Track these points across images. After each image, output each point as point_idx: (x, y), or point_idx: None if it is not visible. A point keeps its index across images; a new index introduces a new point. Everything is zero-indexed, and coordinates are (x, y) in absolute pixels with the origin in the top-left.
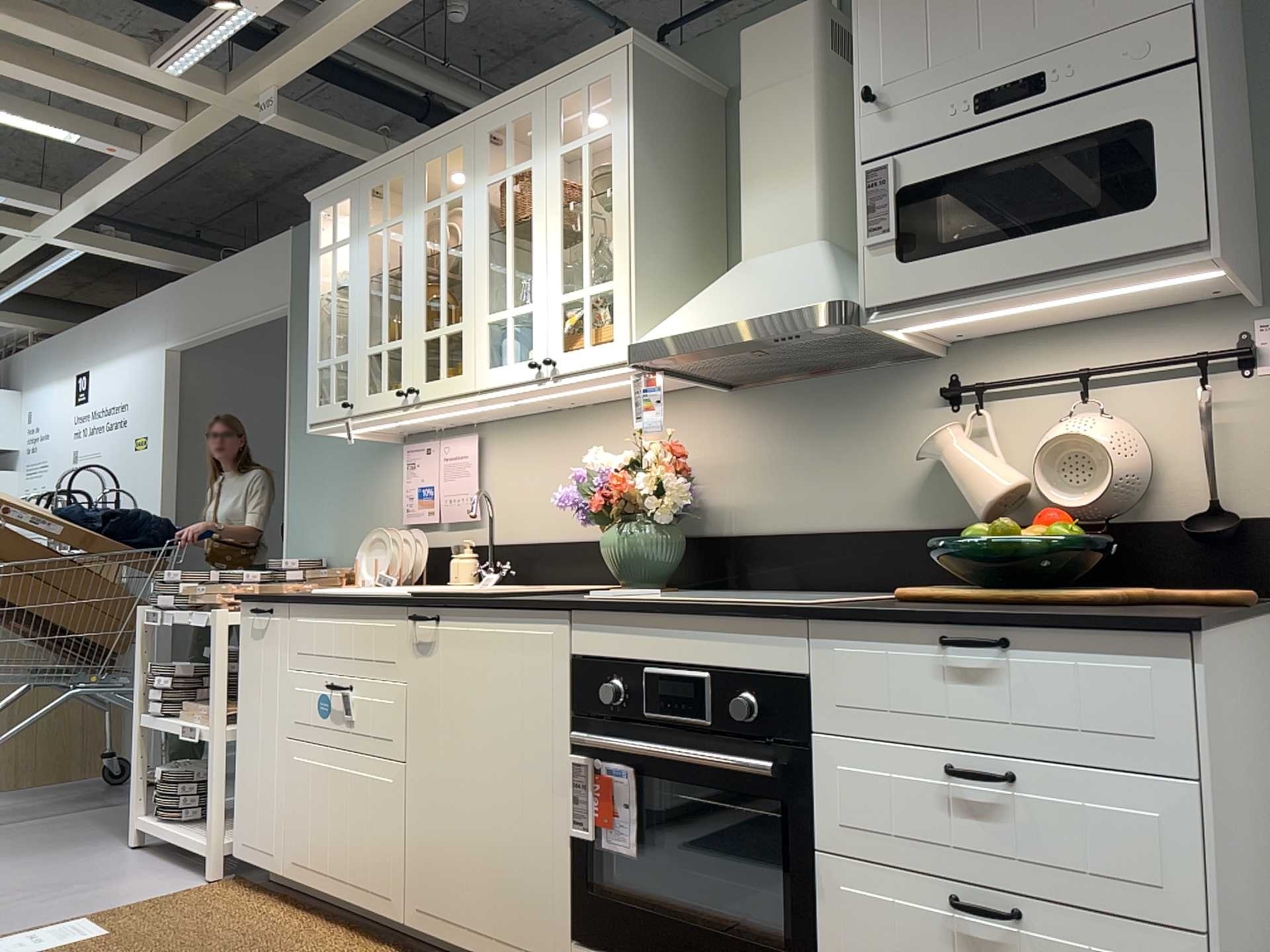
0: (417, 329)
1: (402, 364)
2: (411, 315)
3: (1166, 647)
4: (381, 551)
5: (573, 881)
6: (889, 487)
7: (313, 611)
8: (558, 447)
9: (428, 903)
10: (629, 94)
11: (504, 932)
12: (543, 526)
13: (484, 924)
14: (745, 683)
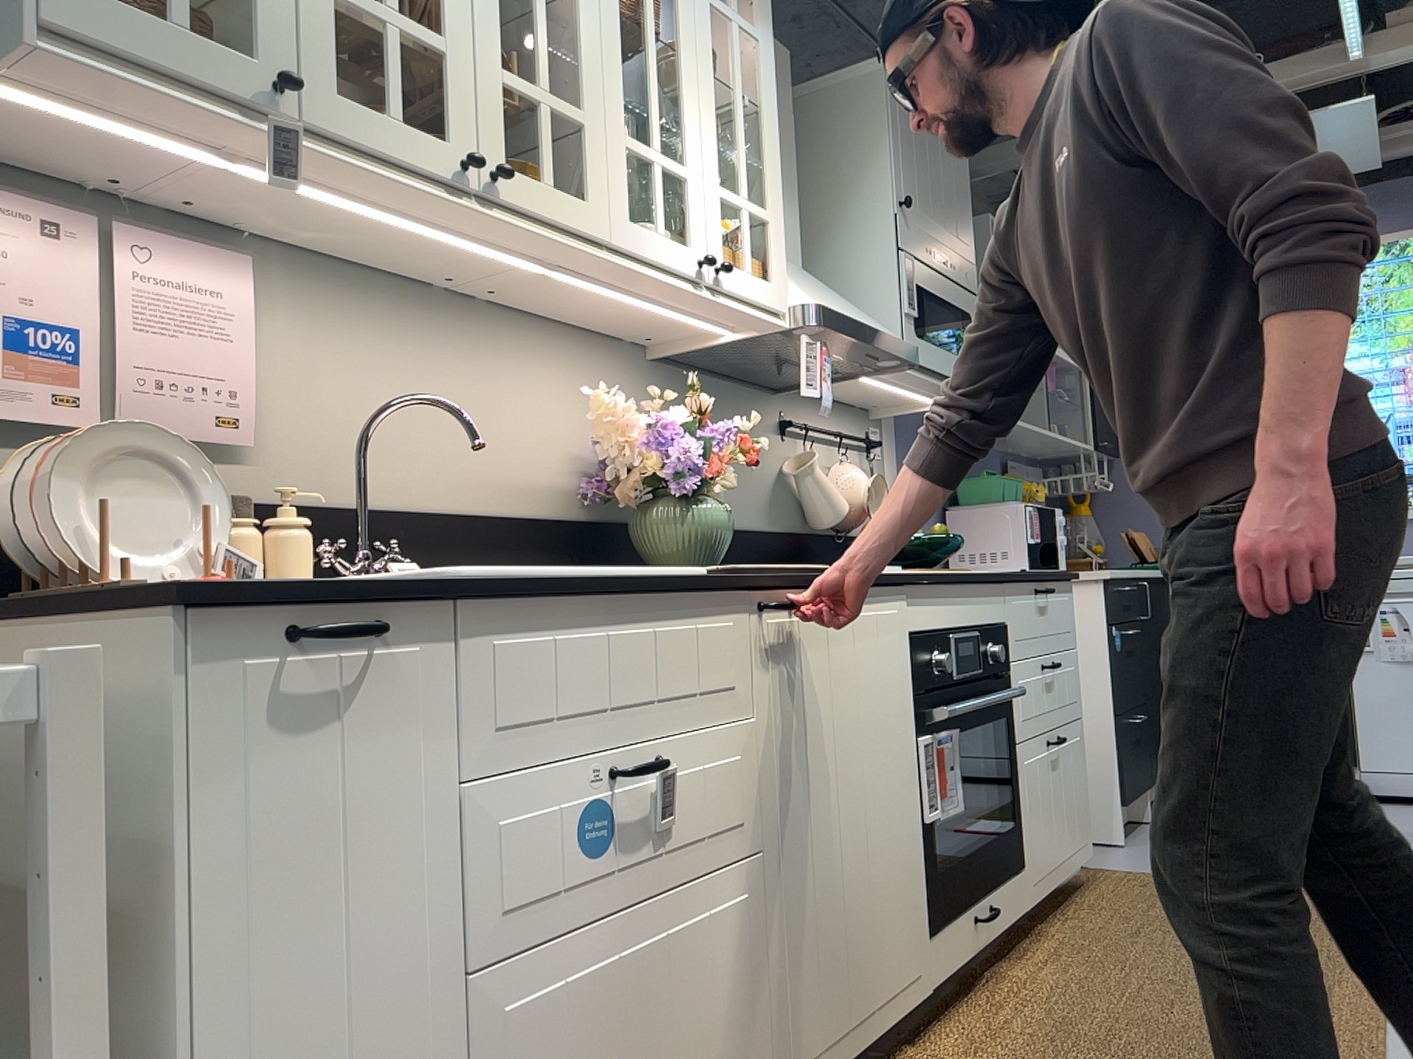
0: (489, 52)
1: (446, 94)
2: (470, 11)
3: (1071, 587)
4: (117, 485)
5: (923, 872)
6: (759, 493)
7: (540, 616)
8: (432, 351)
9: (809, 1044)
10: (771, 17)
11: (886, 986)
12: (406, 481)
13: (868, 999)
14: (989, 633)
